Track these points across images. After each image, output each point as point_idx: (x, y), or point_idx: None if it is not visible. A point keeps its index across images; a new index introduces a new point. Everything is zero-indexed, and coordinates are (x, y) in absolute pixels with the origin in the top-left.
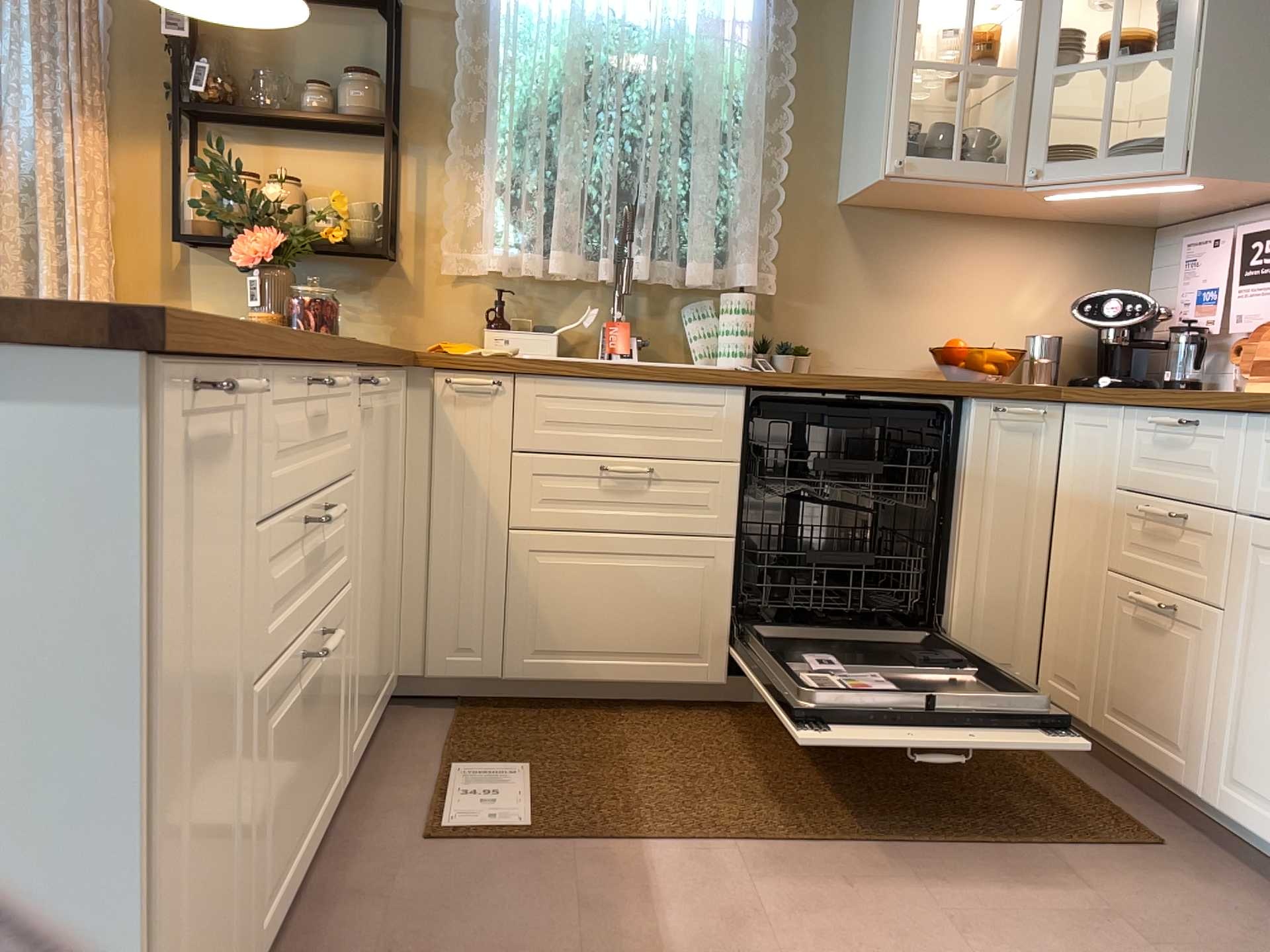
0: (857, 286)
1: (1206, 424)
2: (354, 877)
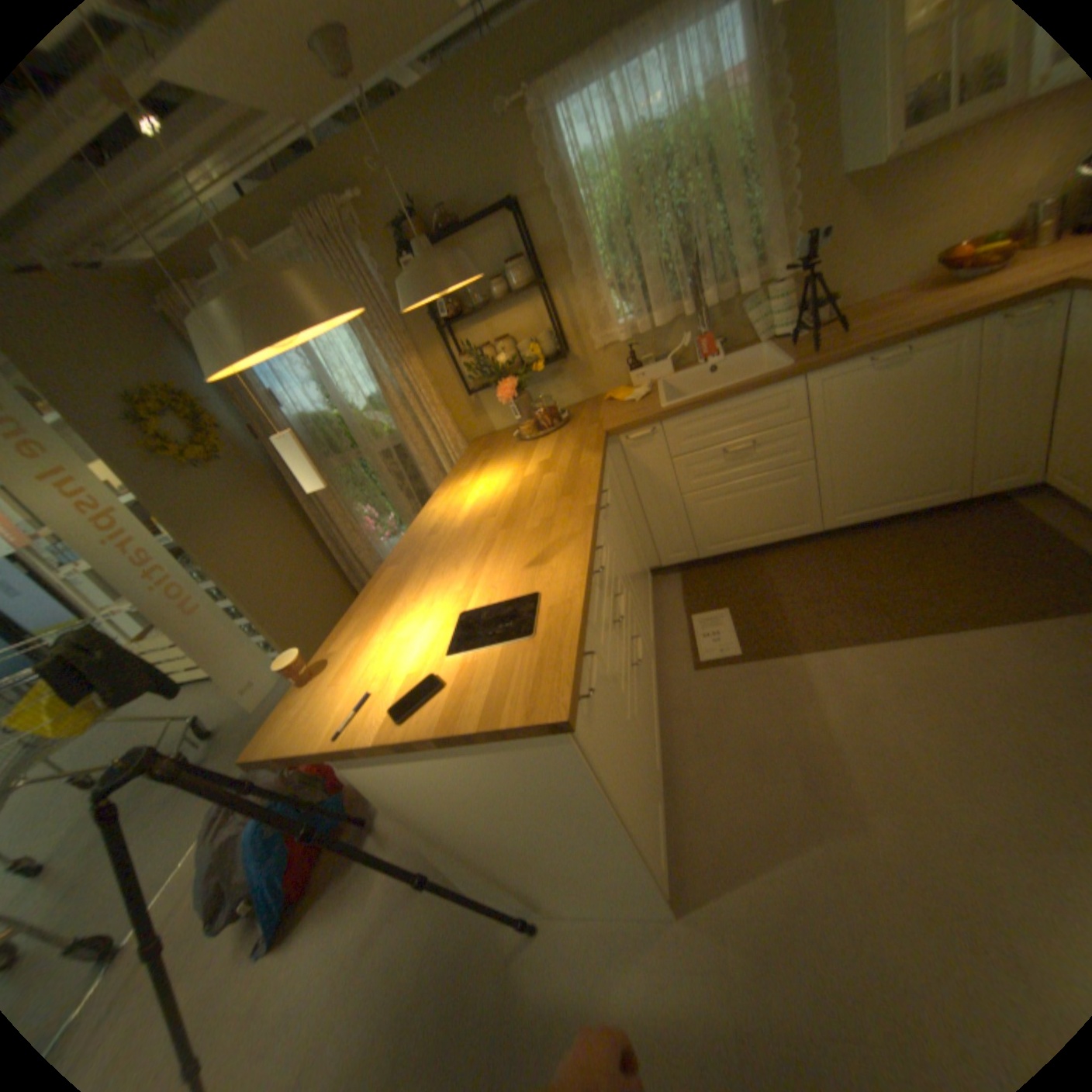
0: (865, 232)
1: None
2: (676, 697)
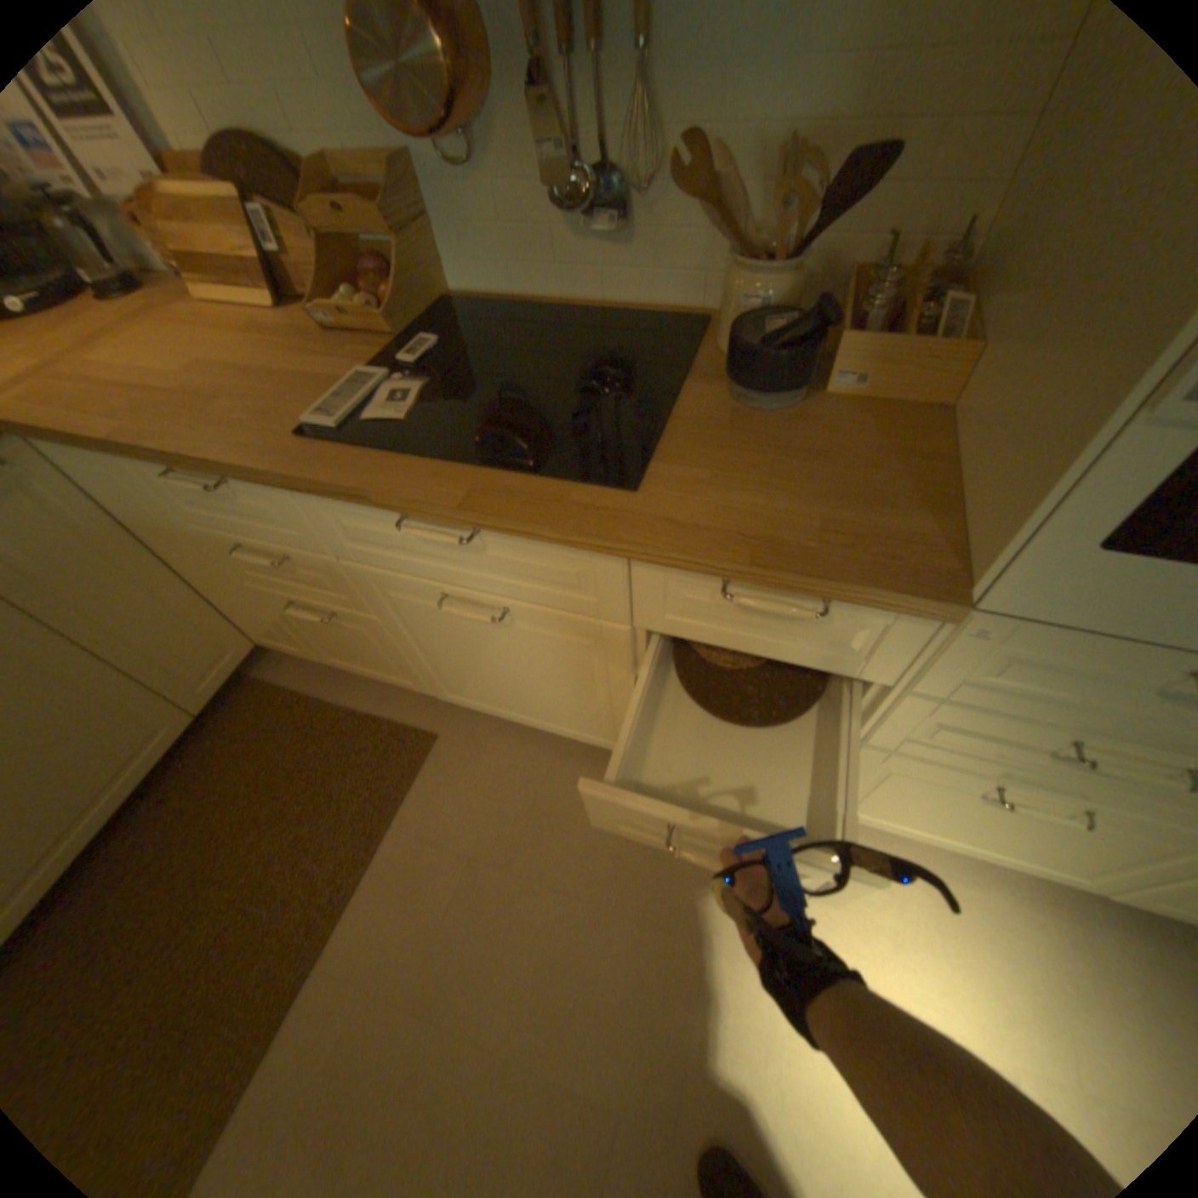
0: None
1: (231, 480)
2: None
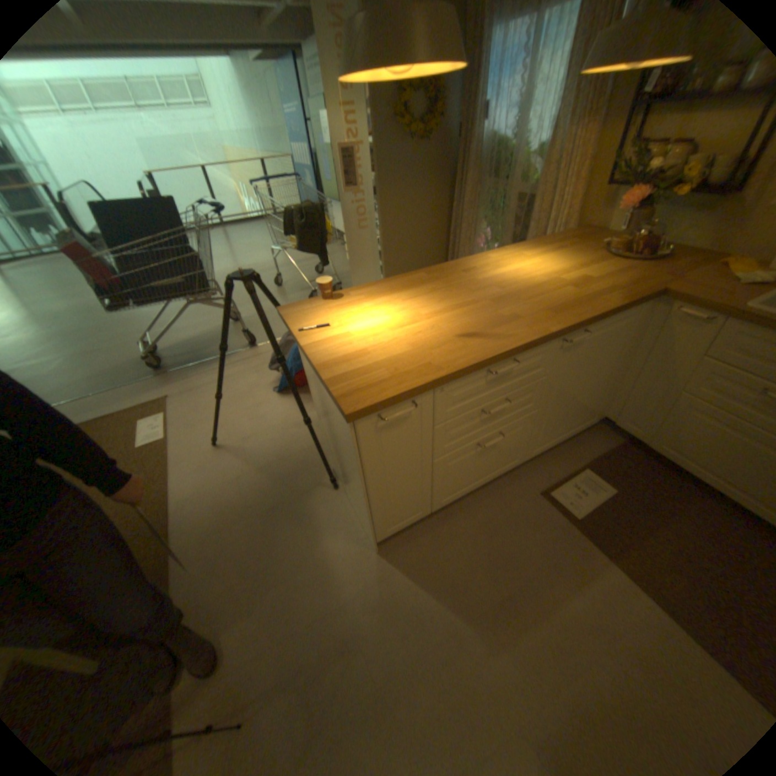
0: None
1: None
2: (510, 490)
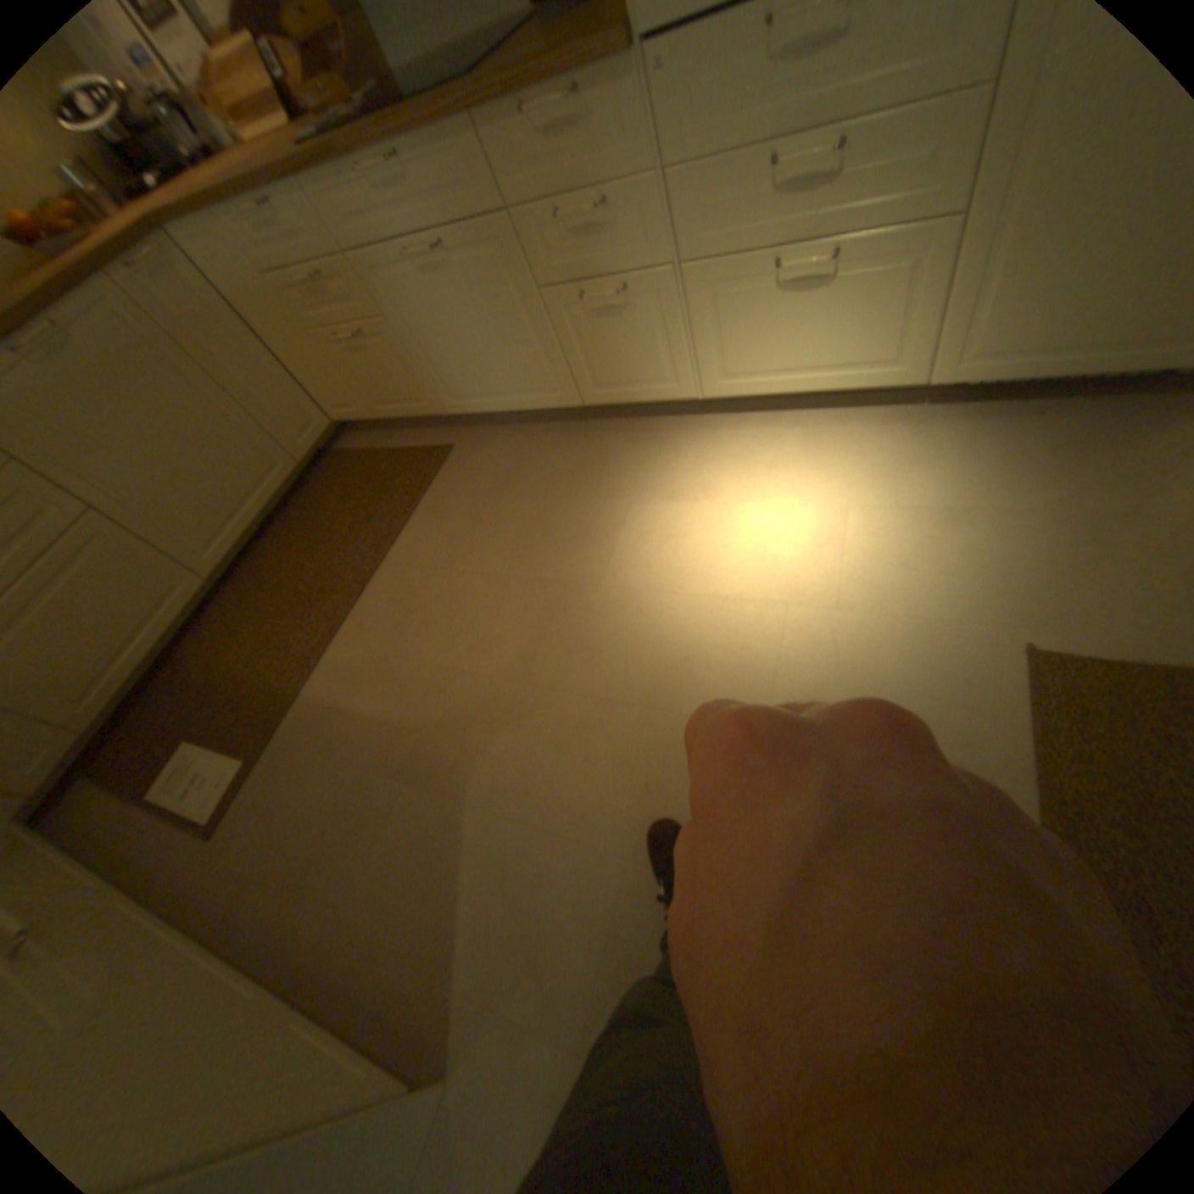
0: None
1: (268, 196)
2: (208, 899)
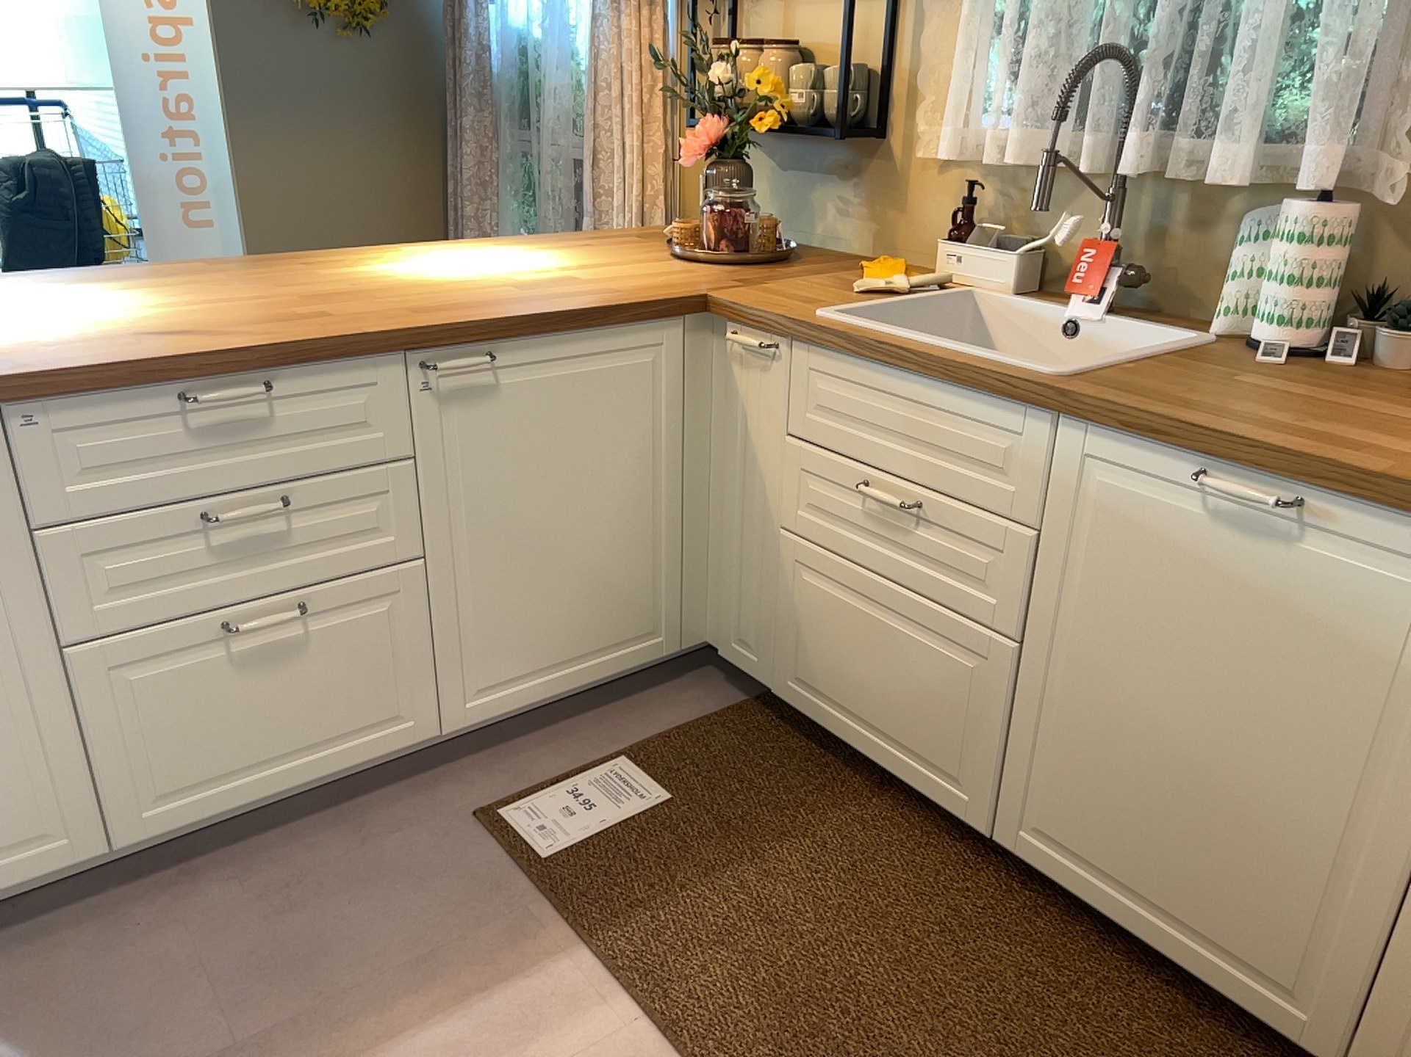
0: None
1: None
2: (394, 810)
